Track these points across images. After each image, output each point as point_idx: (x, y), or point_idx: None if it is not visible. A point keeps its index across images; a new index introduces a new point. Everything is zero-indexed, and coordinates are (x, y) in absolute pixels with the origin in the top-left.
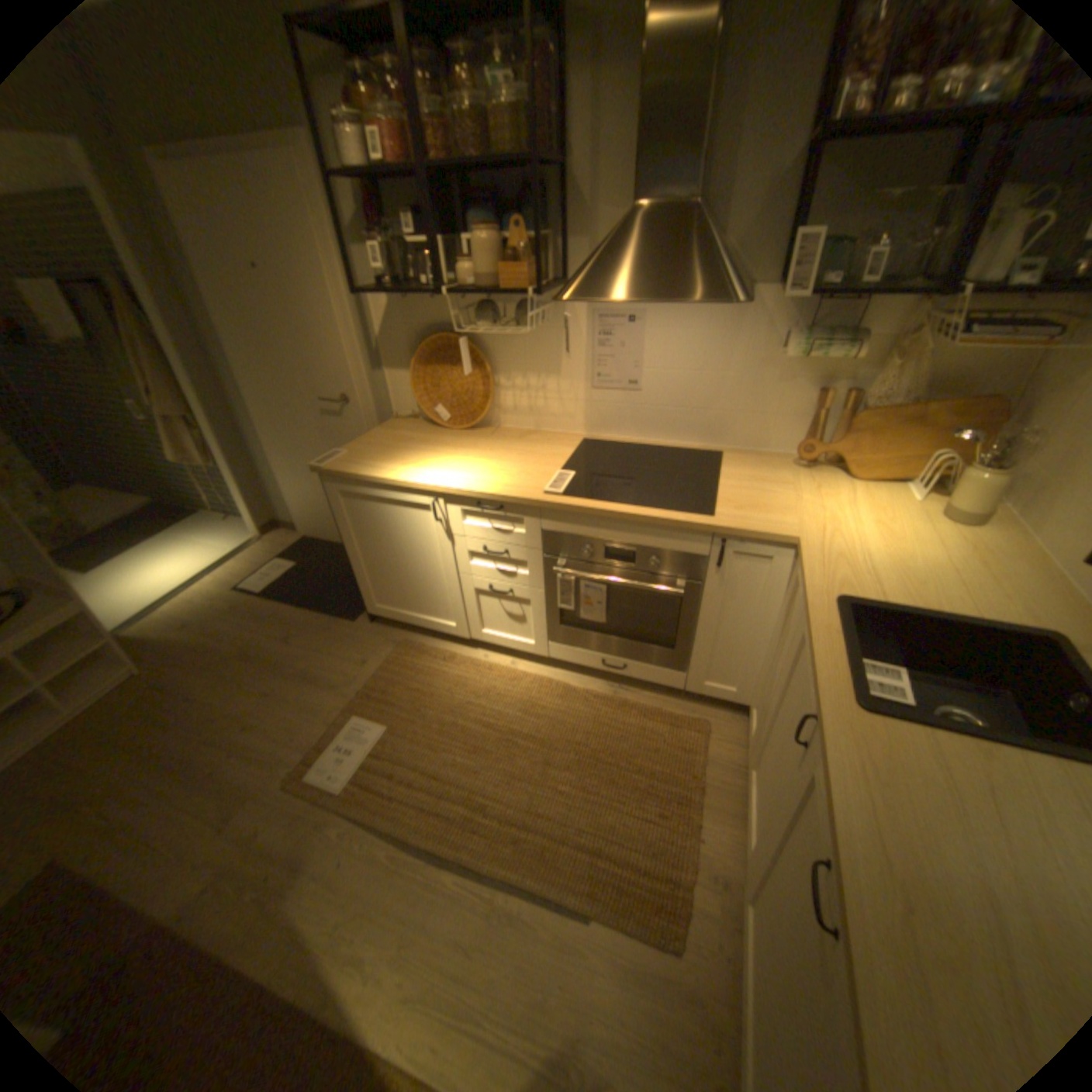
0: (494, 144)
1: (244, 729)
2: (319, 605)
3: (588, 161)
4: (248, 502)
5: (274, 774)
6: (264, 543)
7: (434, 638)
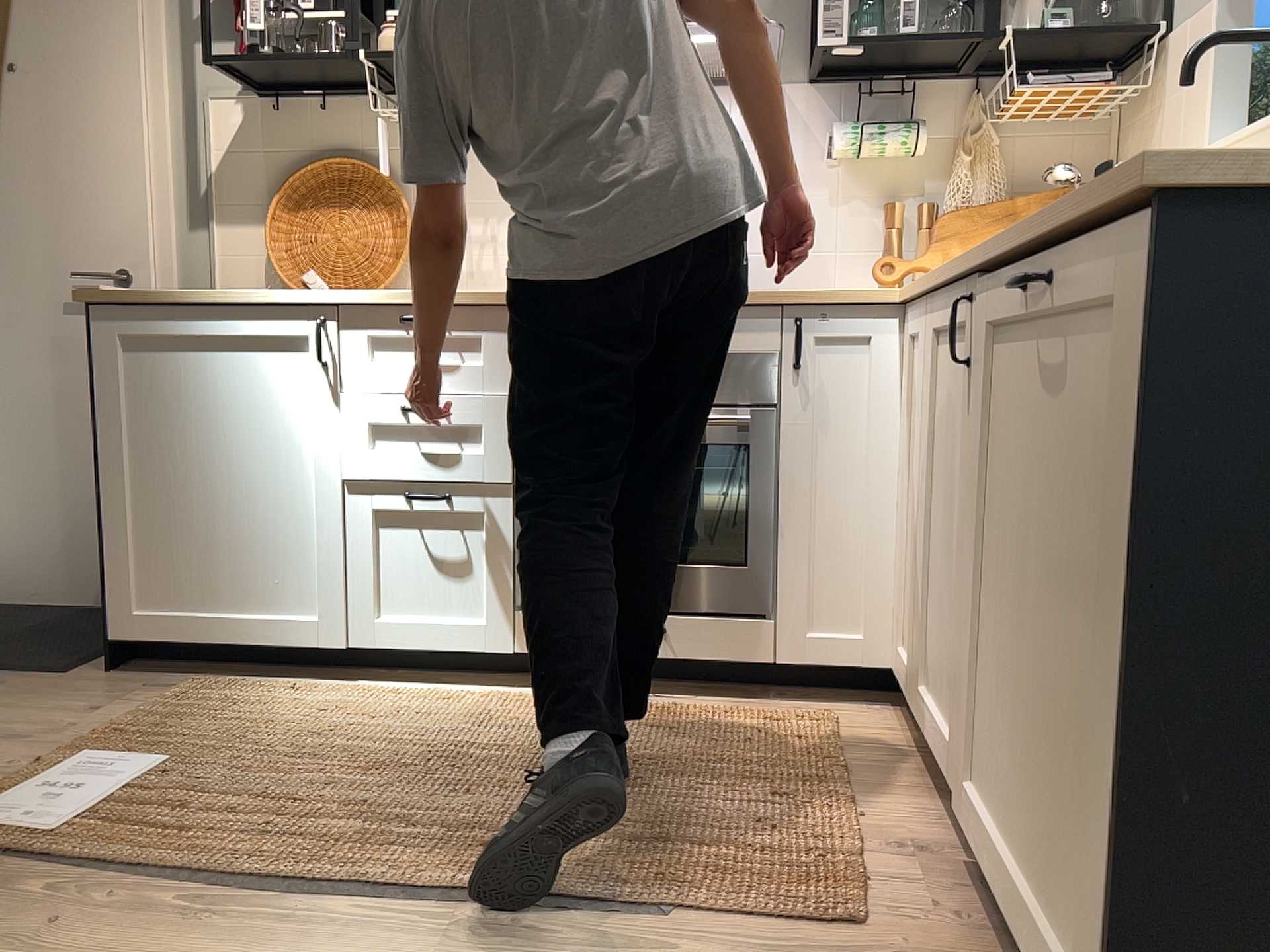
0: None
1: None
2: None
3: None
4: None
5: None
6: None
7: (261, 679)
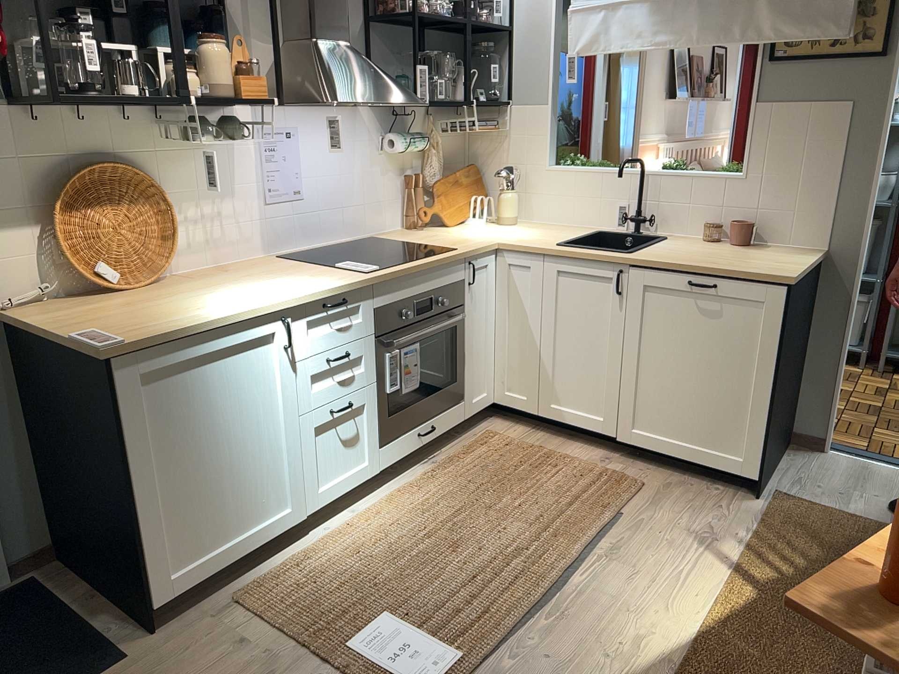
0: None
1: None
2: None
3: (241, 4)
4: None
5: None
6: None
7: (257, 566)
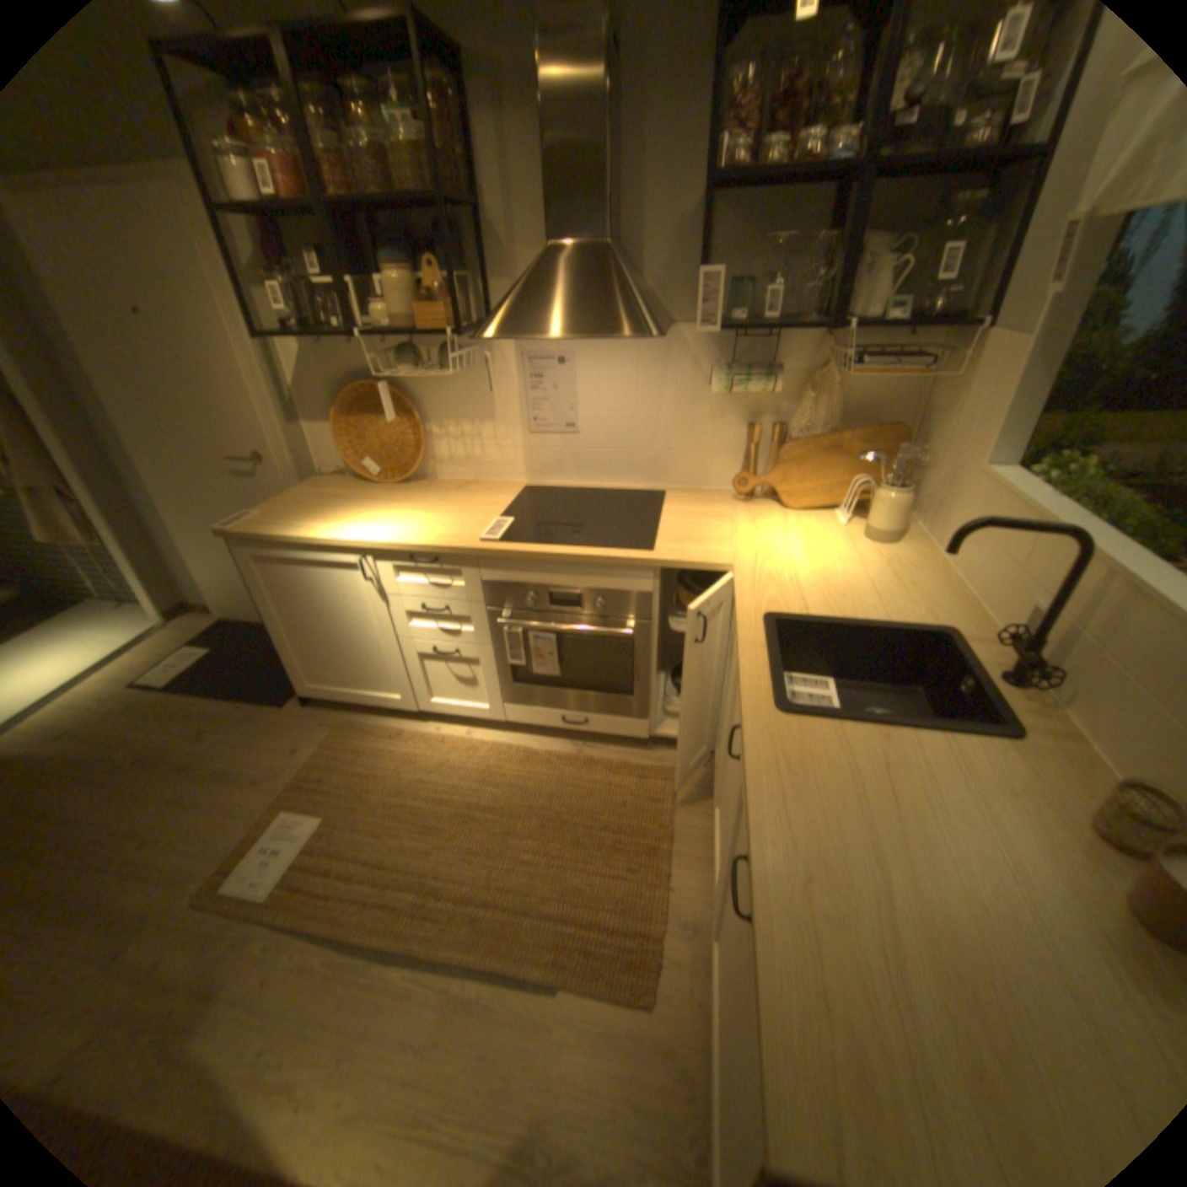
0: (398, 184)
1: (145, 843)
2: (241, 692)
3: (502, 204)
4: (150, 584)
5: (183, 888)
6: (172, 630)
7: (379, 715)
